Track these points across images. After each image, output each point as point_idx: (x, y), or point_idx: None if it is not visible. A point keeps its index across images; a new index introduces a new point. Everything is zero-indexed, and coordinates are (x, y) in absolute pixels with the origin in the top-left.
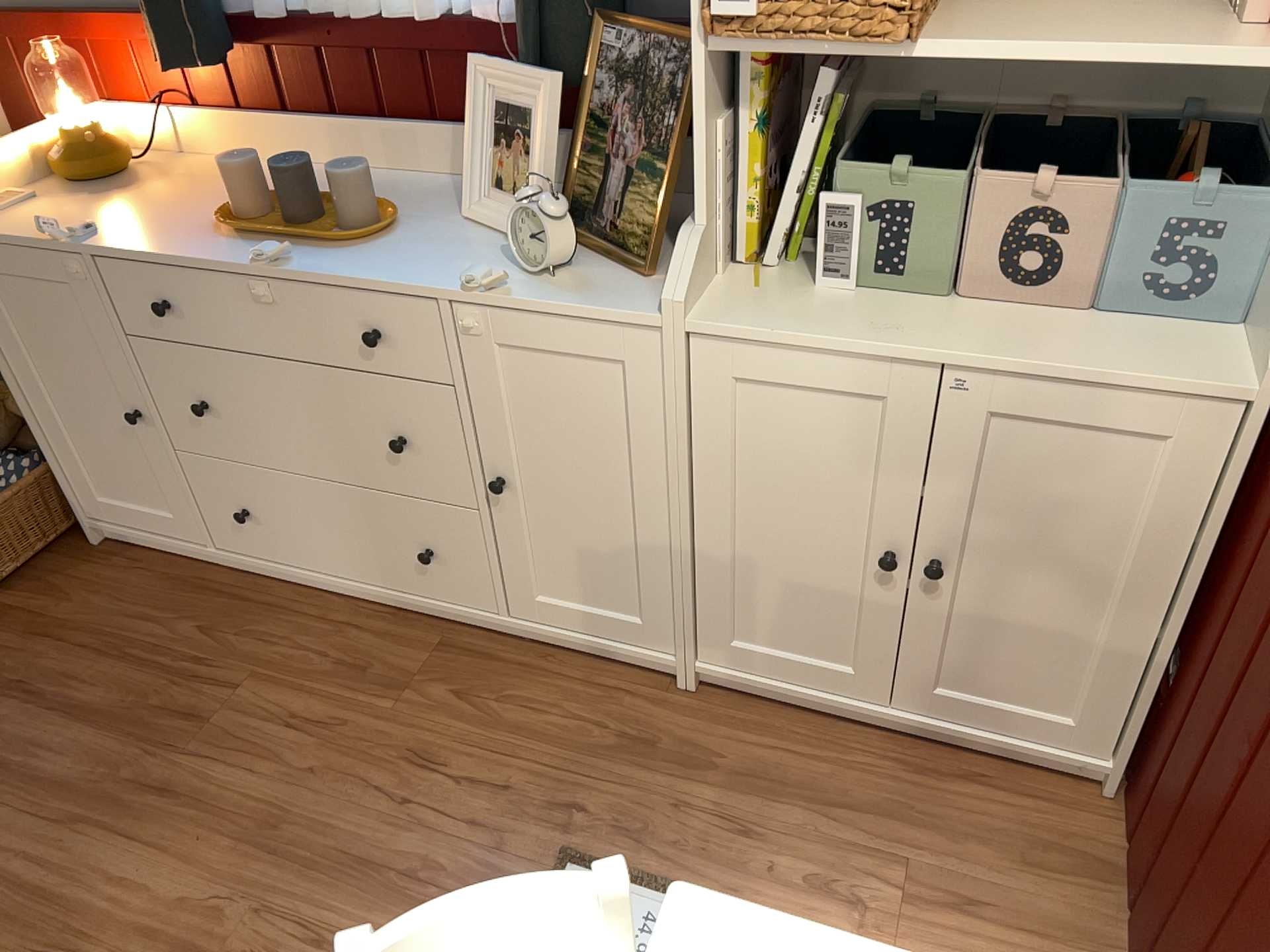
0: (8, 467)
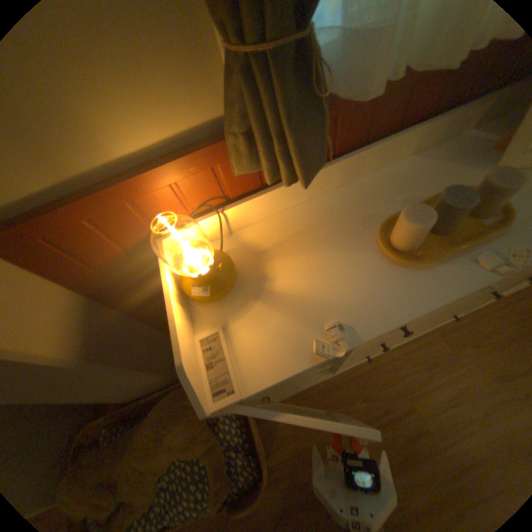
0: (221, 429)
